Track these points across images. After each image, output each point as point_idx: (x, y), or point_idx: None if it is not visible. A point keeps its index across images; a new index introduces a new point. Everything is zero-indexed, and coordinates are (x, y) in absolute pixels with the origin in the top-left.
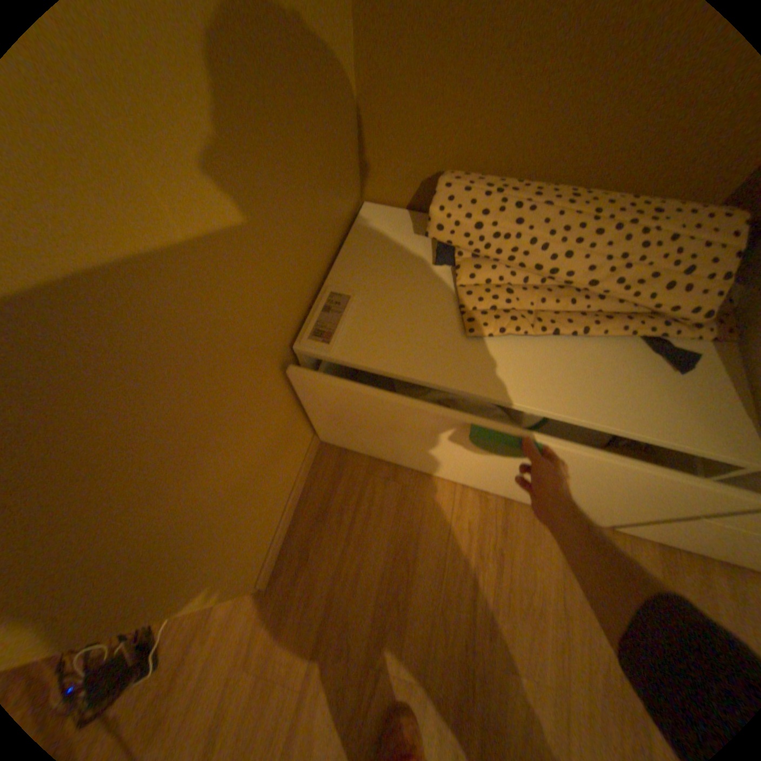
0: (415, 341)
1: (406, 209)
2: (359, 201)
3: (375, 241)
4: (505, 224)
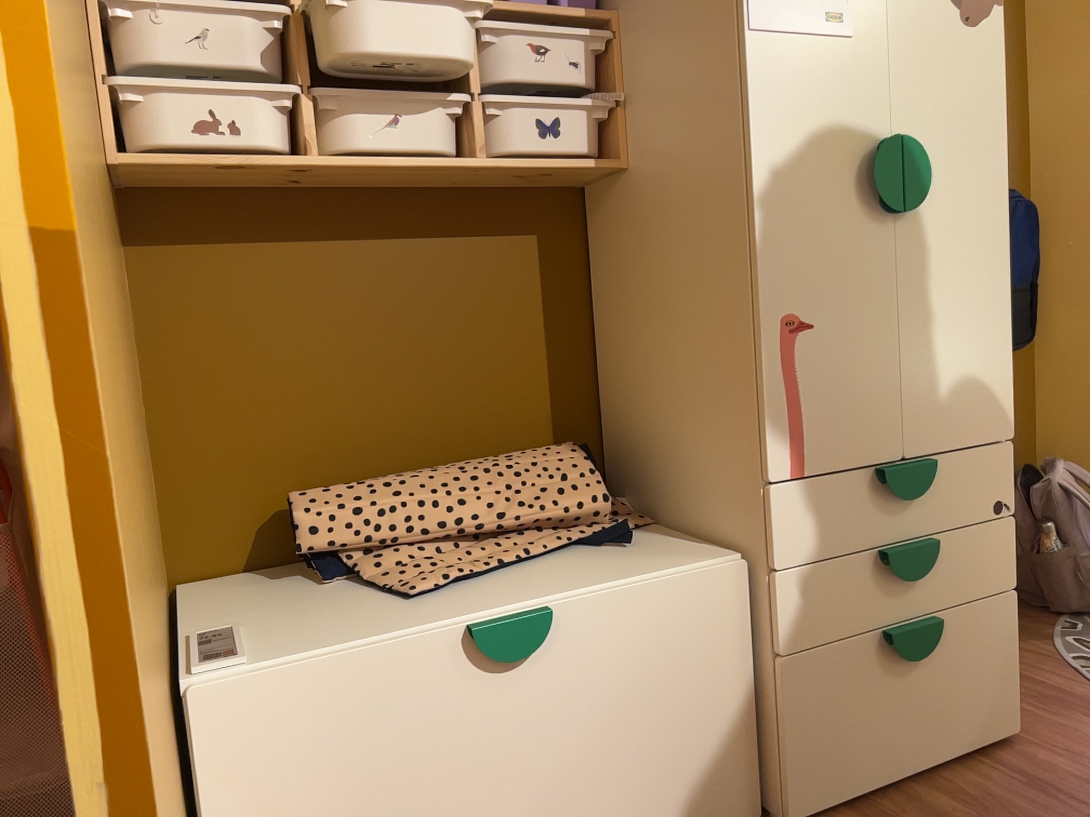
0: (354, 624)
1: (248, 571)
2: (174, 586)
3: (227, 598)
4: (386, 502)
